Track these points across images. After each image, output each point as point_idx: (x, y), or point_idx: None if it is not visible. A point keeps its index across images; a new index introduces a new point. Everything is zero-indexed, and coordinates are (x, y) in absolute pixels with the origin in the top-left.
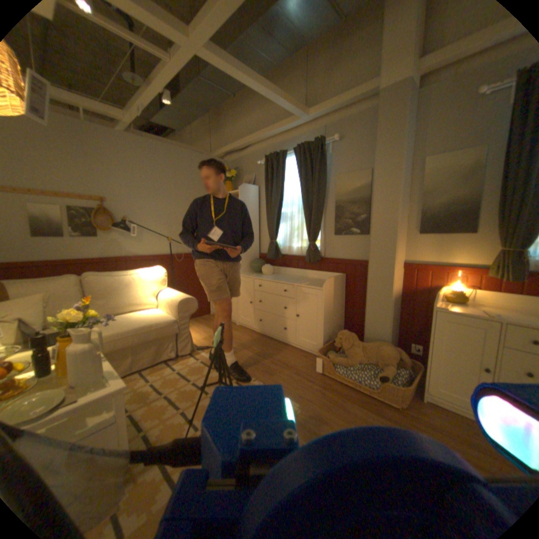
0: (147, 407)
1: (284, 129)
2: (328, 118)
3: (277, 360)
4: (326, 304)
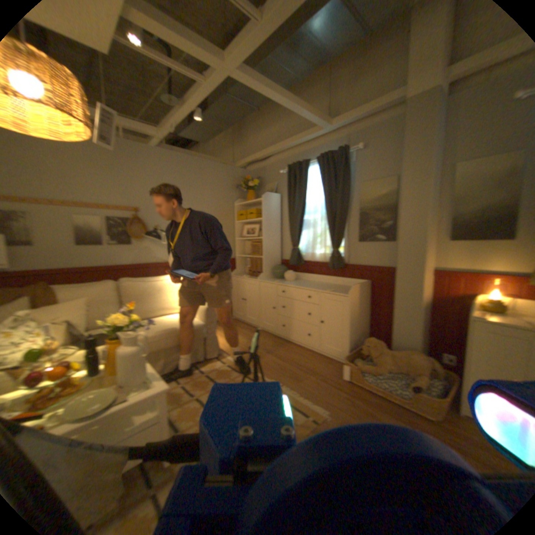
0: (182, 408)
1: (307, 139)
2: (352, 127)
3: (302, 366)
4: (353, 311)
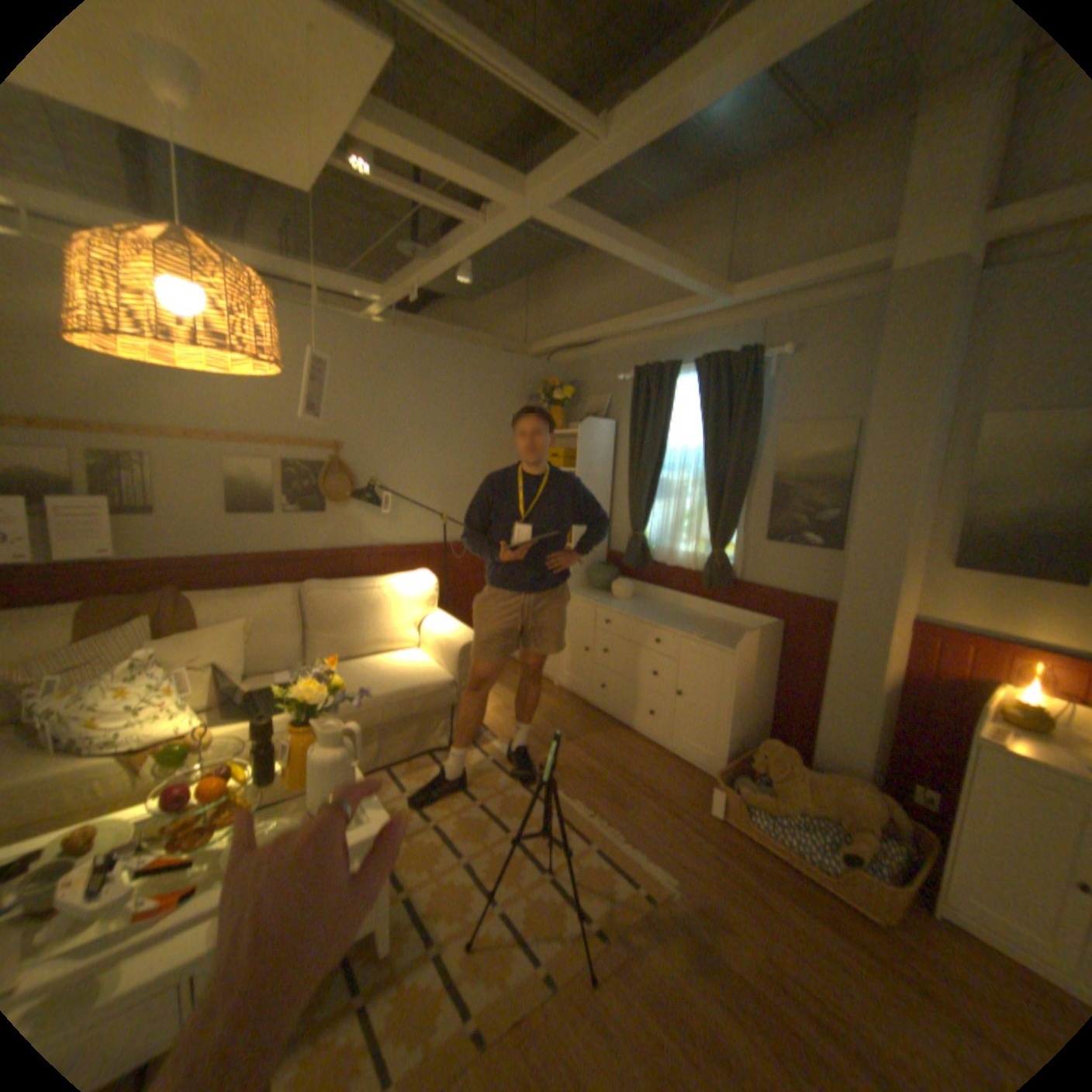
0: (407, 845)
1: (677, 319)
2: (771, 306)
3: (633, 777)
4: (740, 683)
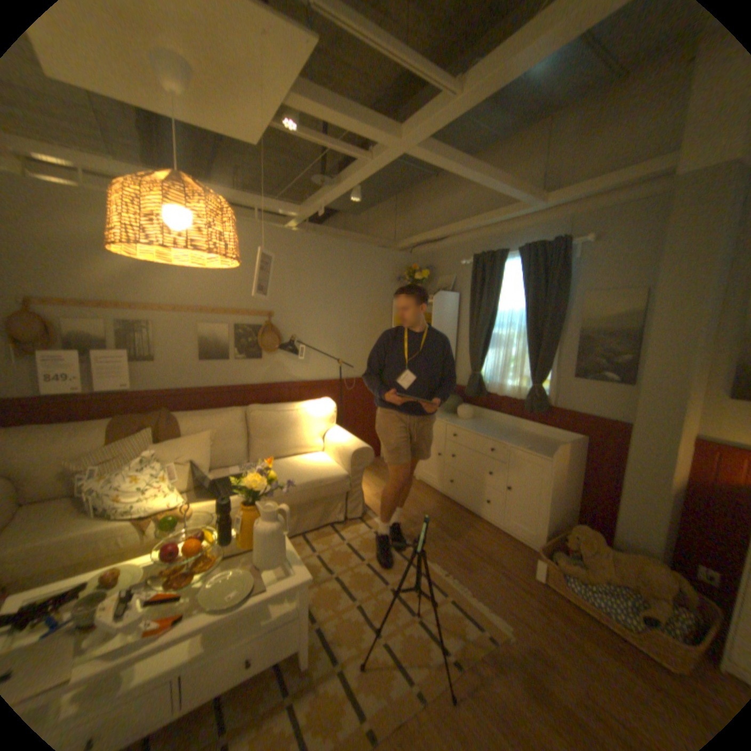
0: (318, 589)
1: (505, 219)
2: (577, 206)
3: (476, 548)
4: (556, 482)
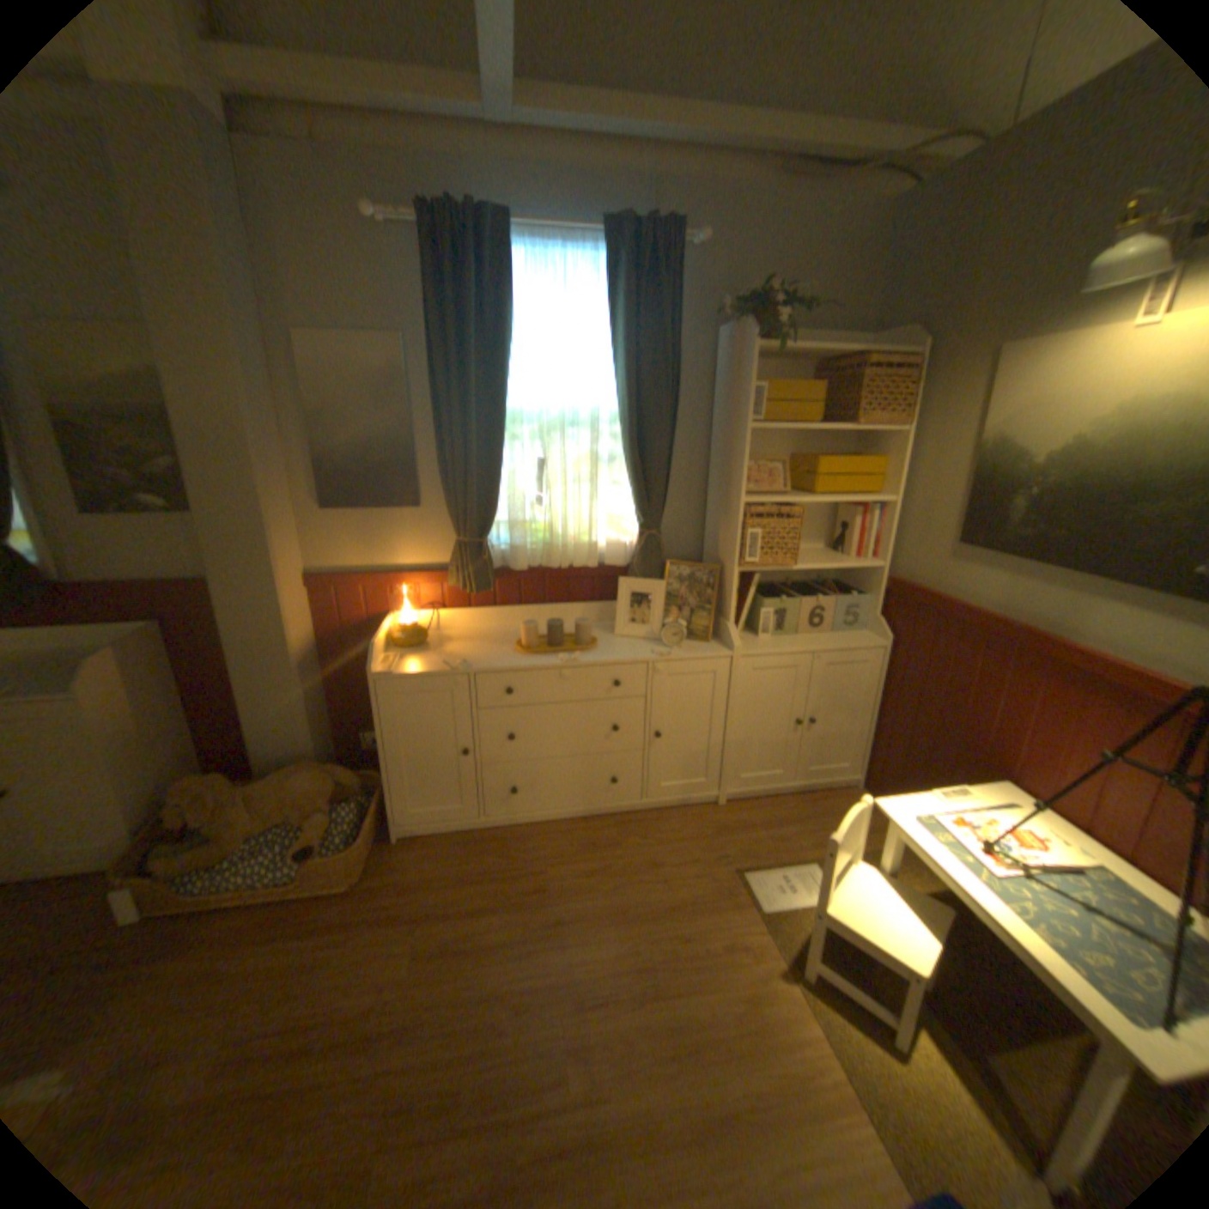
0: None
1: None
2: None
3: None
4: (105, 732)
